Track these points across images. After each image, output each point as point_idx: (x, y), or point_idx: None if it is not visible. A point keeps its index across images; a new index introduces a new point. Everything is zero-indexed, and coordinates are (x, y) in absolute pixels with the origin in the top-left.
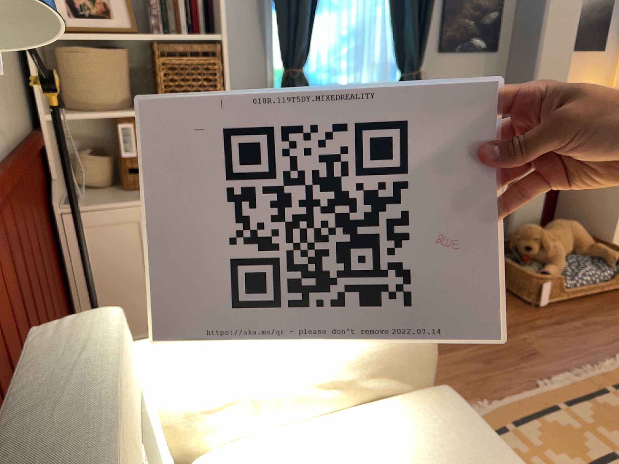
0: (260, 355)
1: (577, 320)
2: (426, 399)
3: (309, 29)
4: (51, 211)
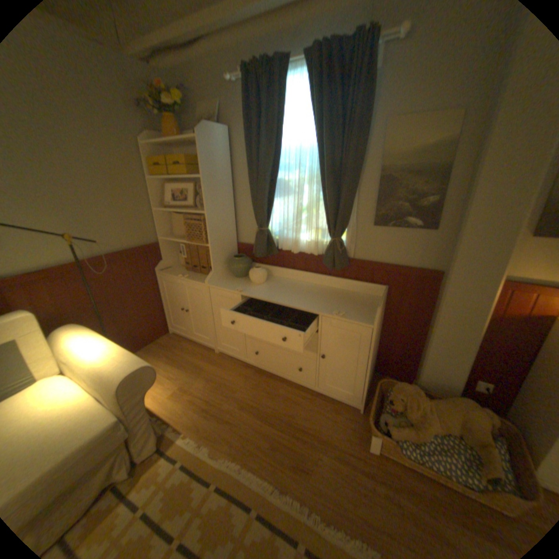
0: (76, 354)
1: (386, 488)
2: (100, 417)
3: (268, 206)
4: (155, 271)
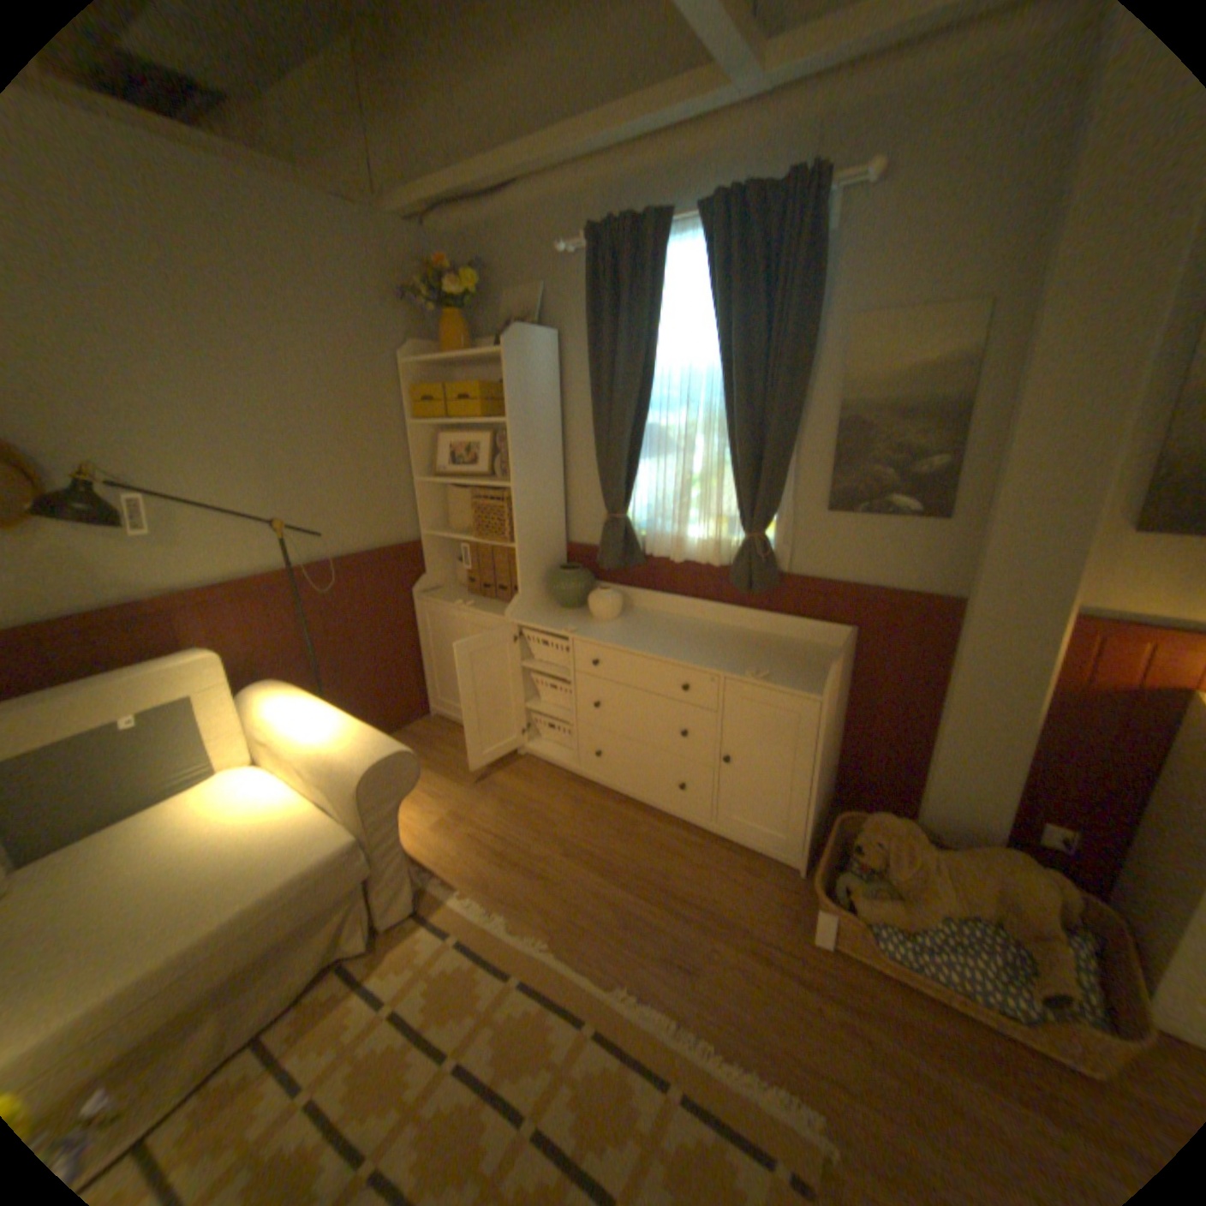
0: (287, 727)
1: (845, 1011)
2: (328, 833)
3: (629, 475)
4: (412, 594)
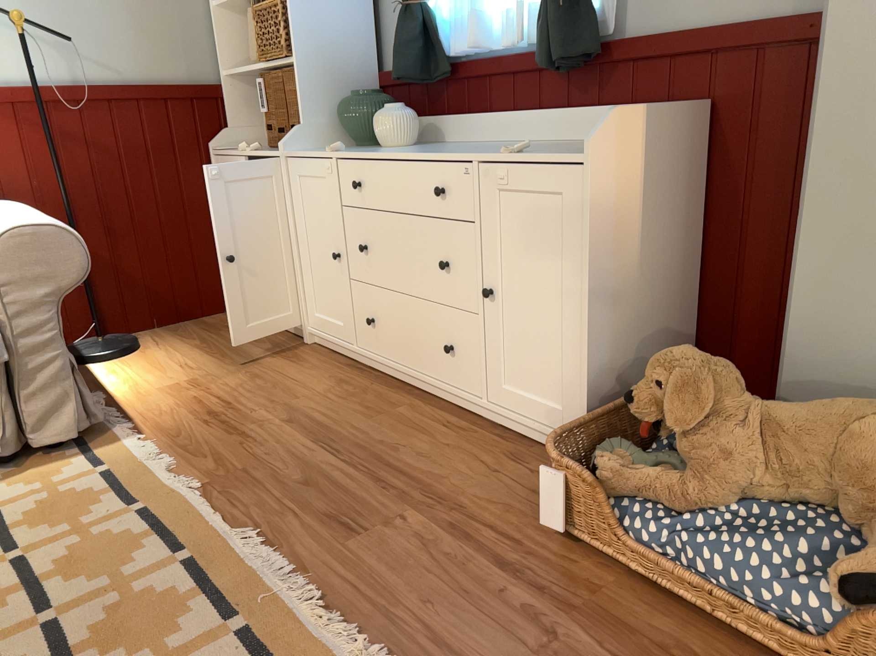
0: None
1: (542, 596)
2: None
3: None
4: (210, 152)
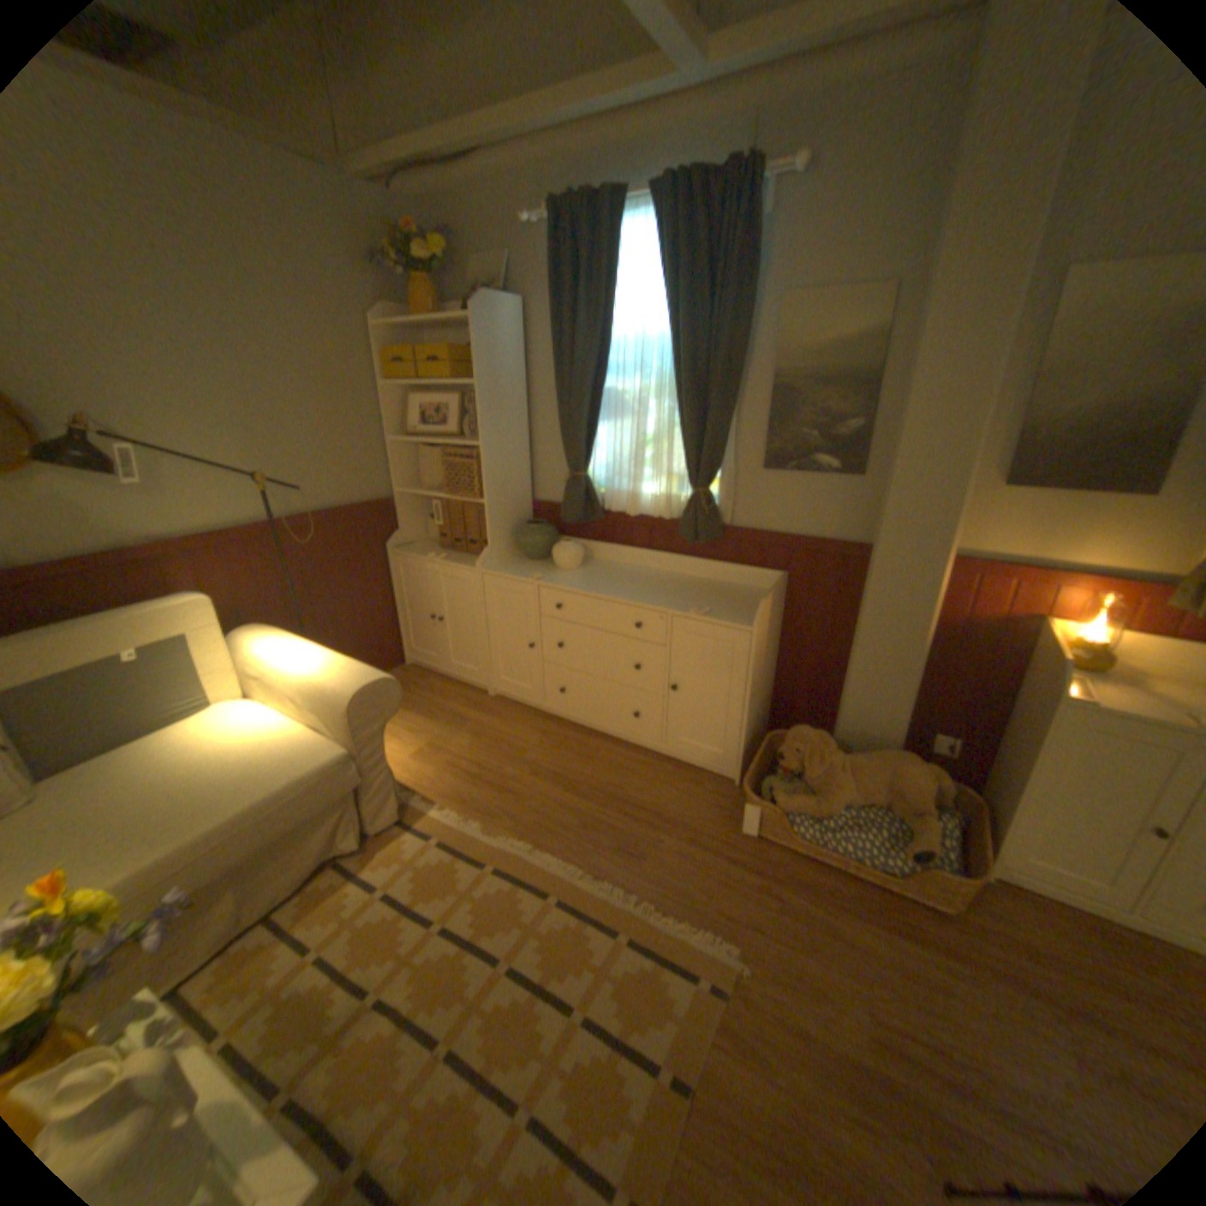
0: (278, 662)
1: (763, 880)
2: (322, 748)
3: (588, 436)
4: (386, 549)
